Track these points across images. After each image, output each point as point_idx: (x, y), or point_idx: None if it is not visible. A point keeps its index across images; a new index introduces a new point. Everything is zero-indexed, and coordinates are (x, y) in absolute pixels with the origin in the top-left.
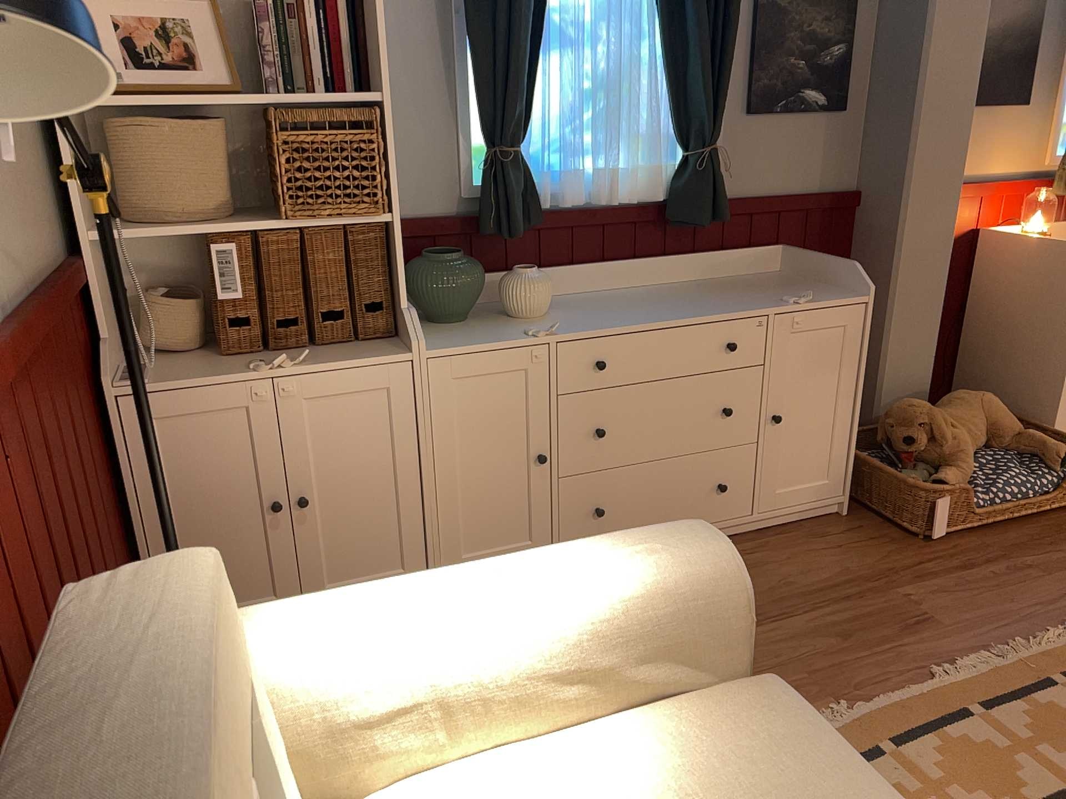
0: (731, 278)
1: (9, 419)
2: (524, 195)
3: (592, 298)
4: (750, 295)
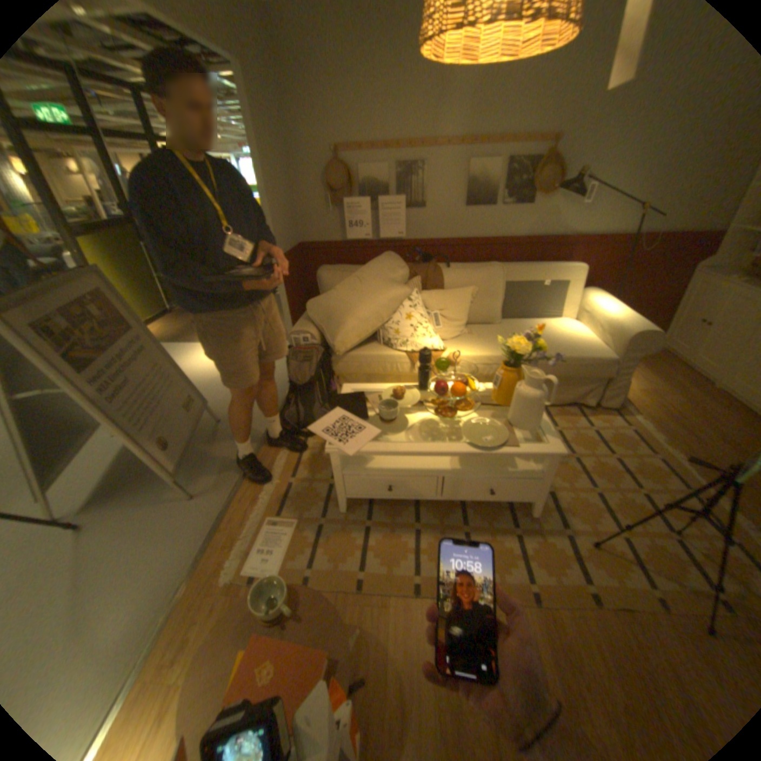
0: None
1: (625, 250)
2: None
3: None
4: None
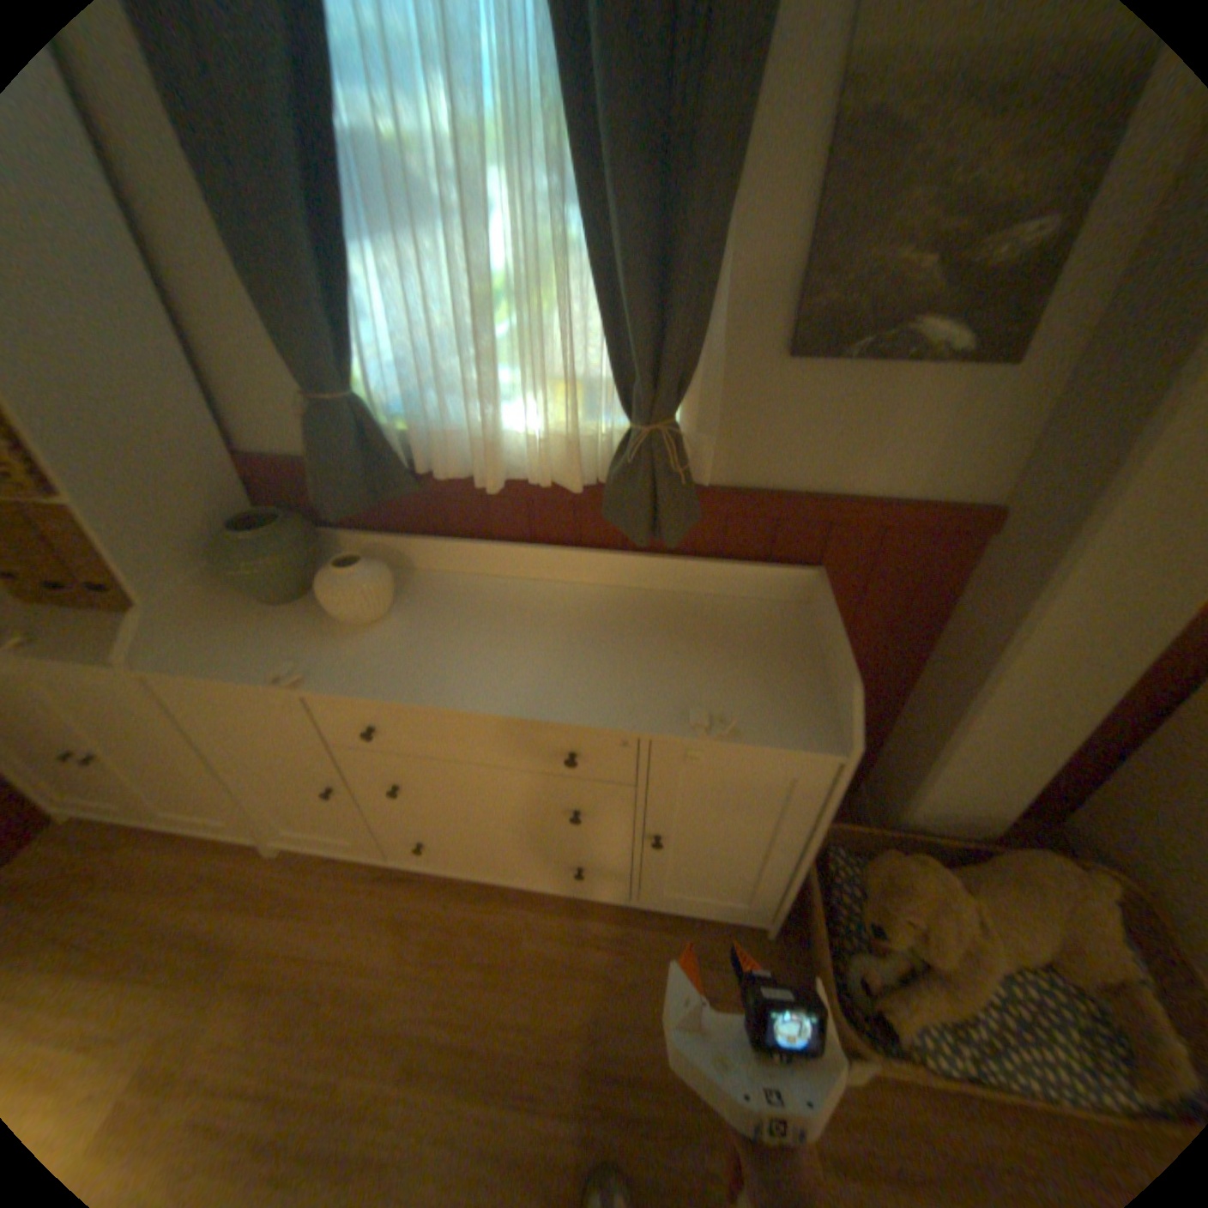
0: (723, 594)
1: None
2: (364, 458)
3: (493, 589)
4: (681, 660)
